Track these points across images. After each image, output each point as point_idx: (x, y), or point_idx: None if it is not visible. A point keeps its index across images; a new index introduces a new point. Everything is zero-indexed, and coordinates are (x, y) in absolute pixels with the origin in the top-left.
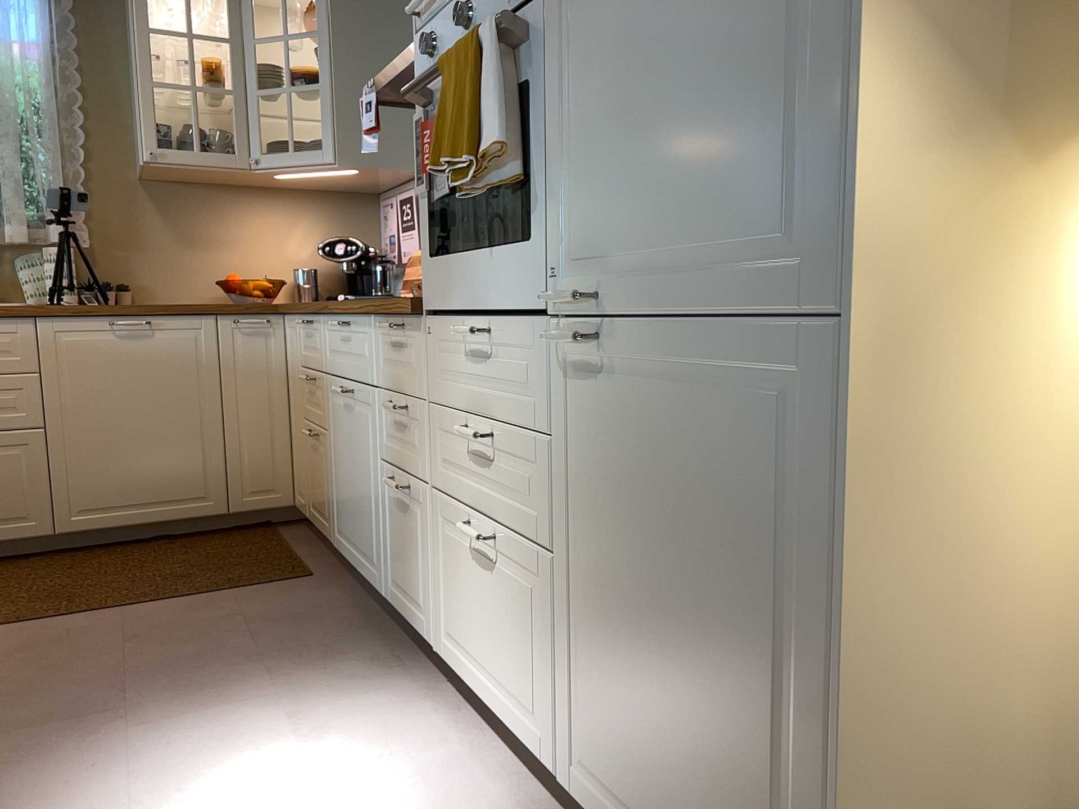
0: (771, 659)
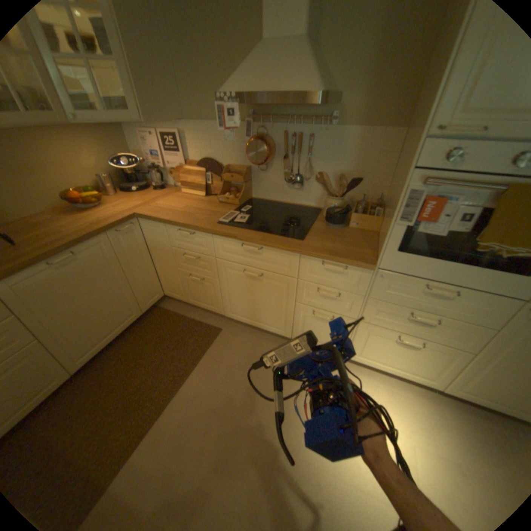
0: None
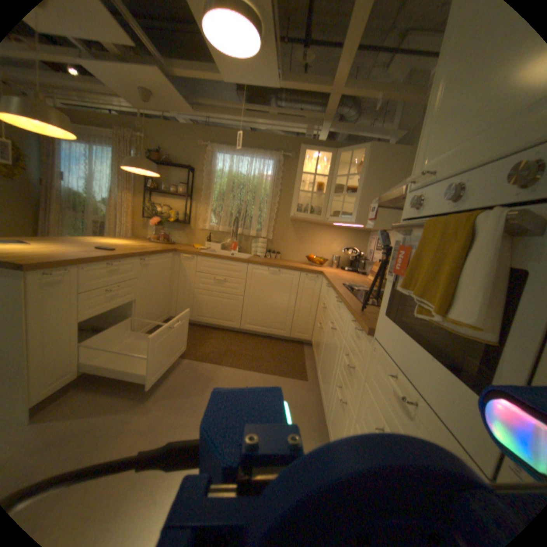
0: None
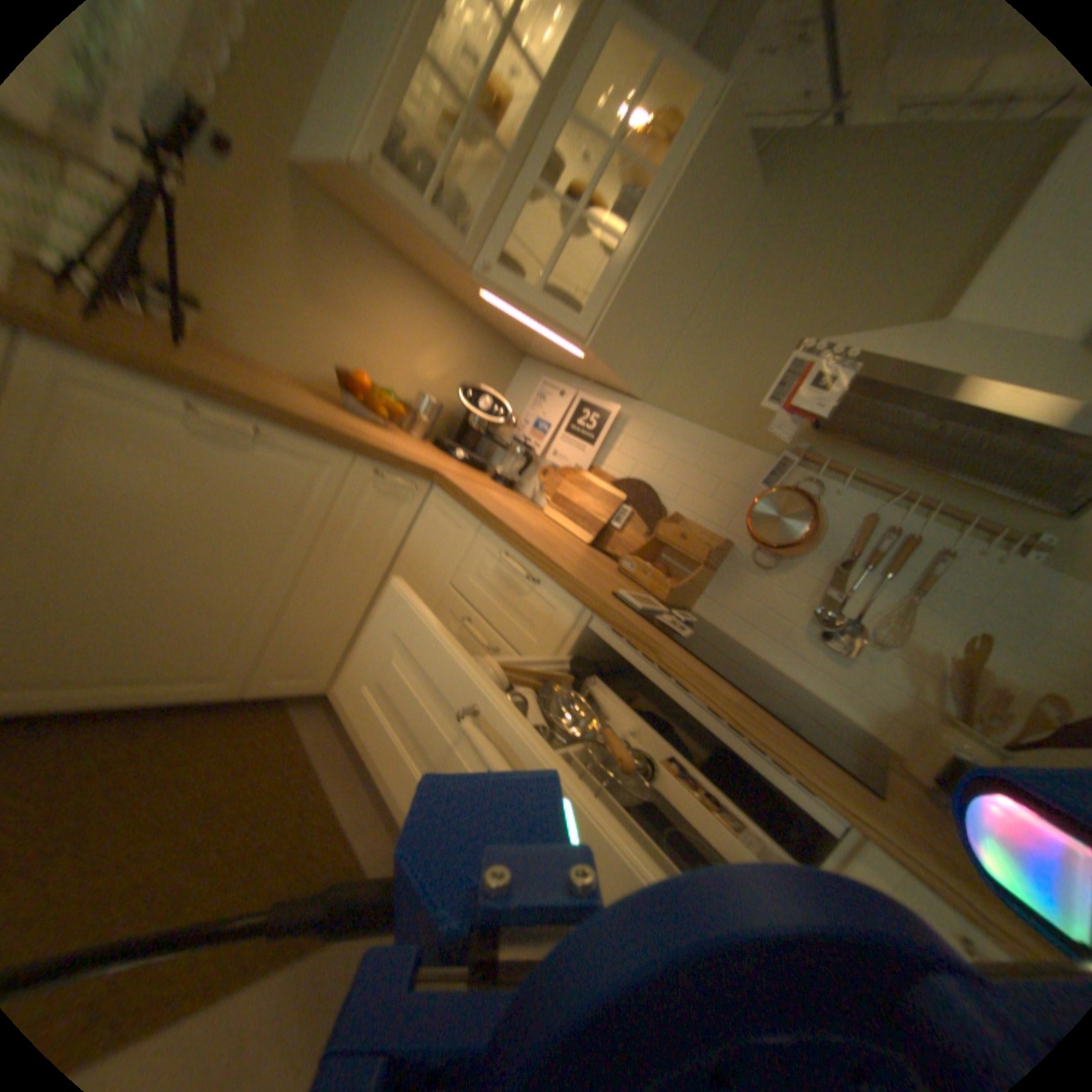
0: None
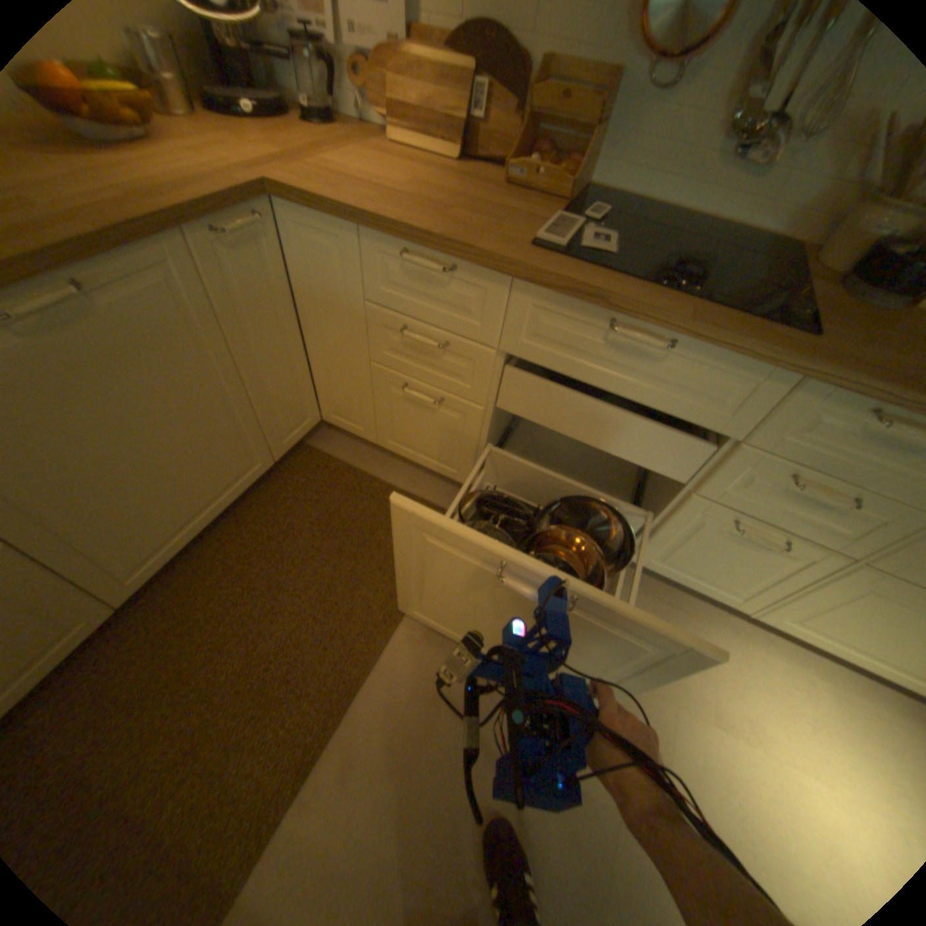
0: None
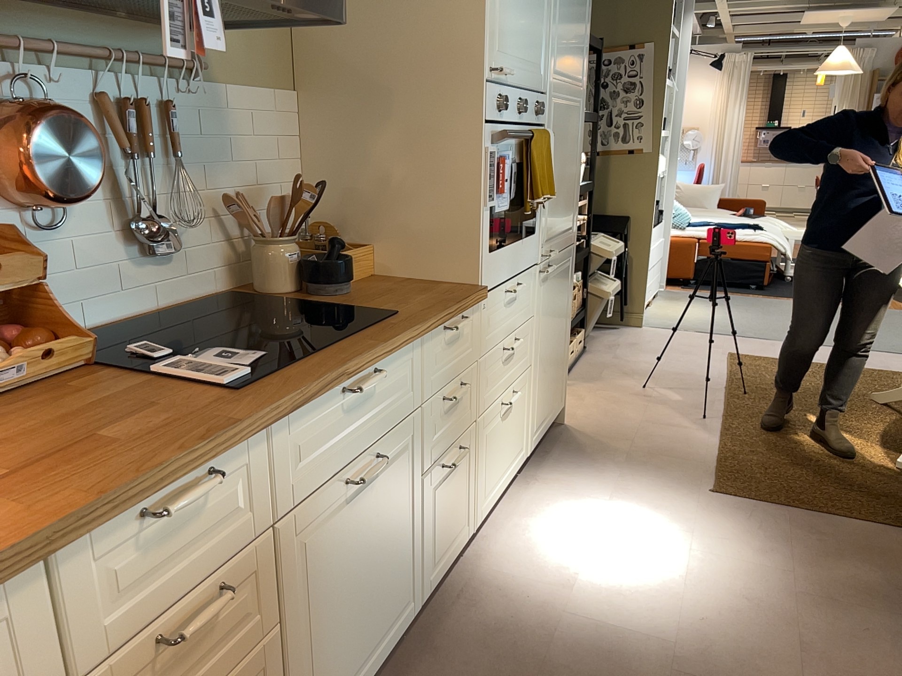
0: (563, 327)
